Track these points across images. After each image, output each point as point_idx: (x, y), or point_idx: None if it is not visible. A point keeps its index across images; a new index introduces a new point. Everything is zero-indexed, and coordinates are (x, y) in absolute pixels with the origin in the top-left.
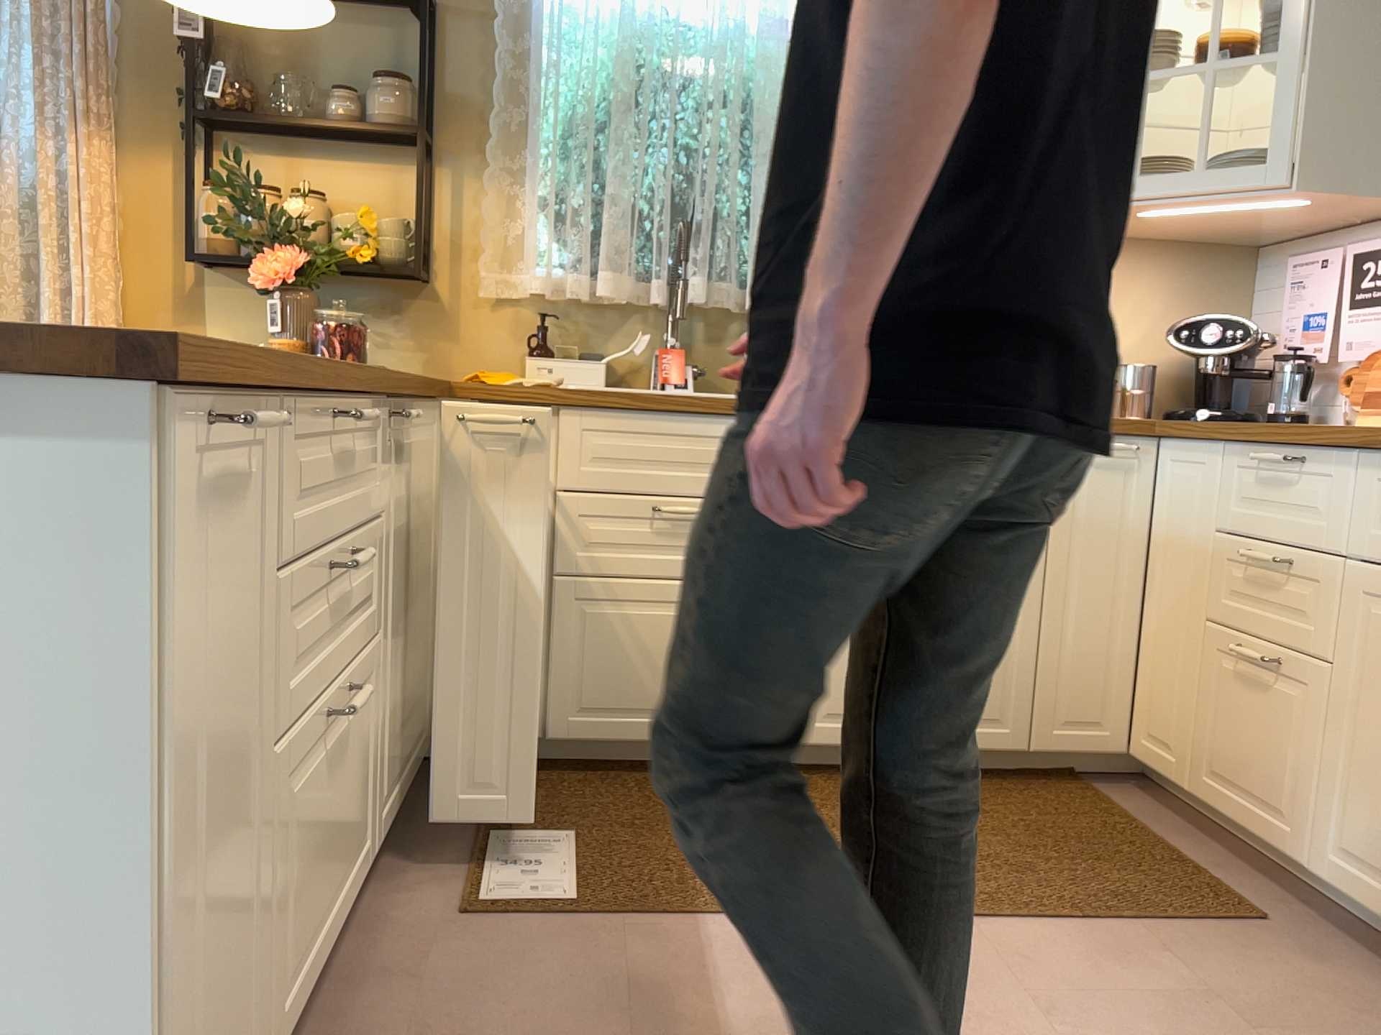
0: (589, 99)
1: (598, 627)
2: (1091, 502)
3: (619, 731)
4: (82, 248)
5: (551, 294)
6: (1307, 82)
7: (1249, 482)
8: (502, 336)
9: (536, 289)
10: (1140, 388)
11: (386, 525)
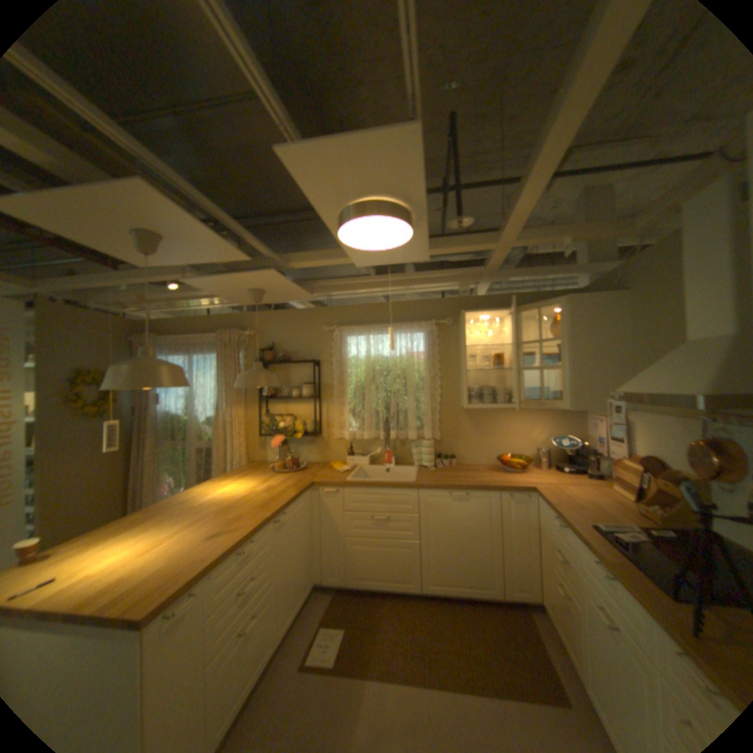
0: (359, 383)
1: (359, 553)
2: (516, 515)
3: (367, 586)
4: (234, 435)
5: (352, 437)
6: (572, 376)
7: (557, 525)
8: (342, 448)
9: (347, 438)
10: (544, 459)
11: (278, 549)
